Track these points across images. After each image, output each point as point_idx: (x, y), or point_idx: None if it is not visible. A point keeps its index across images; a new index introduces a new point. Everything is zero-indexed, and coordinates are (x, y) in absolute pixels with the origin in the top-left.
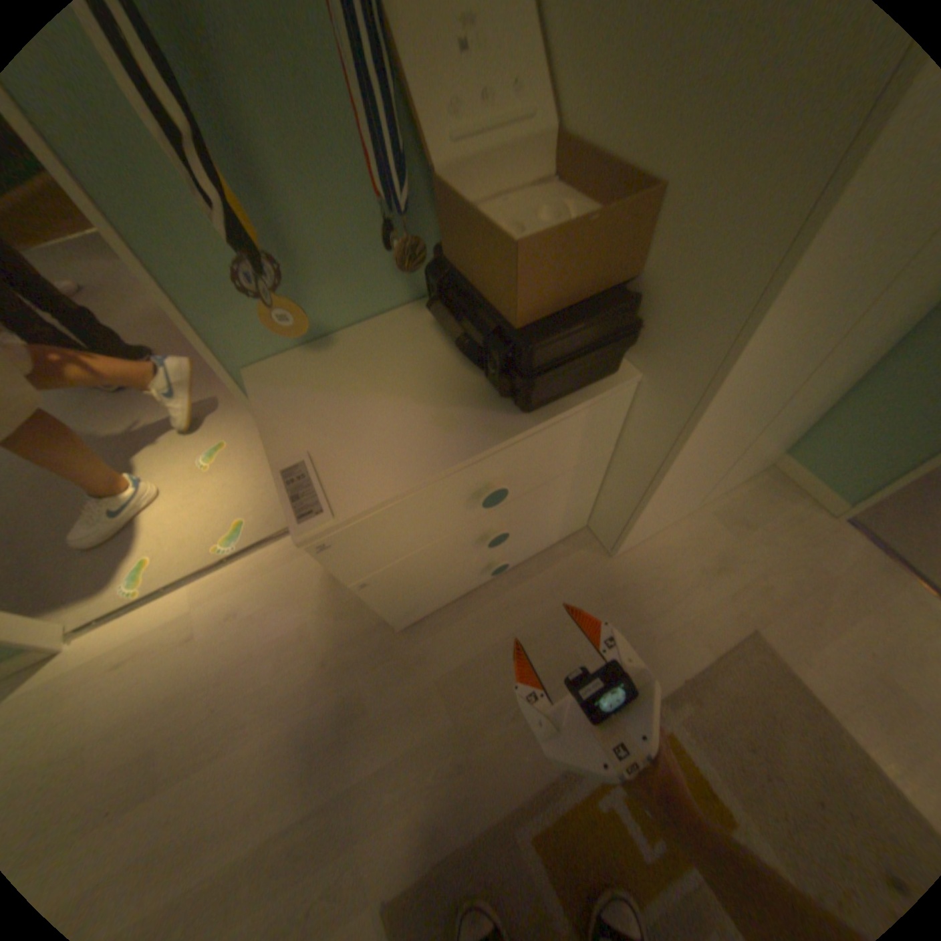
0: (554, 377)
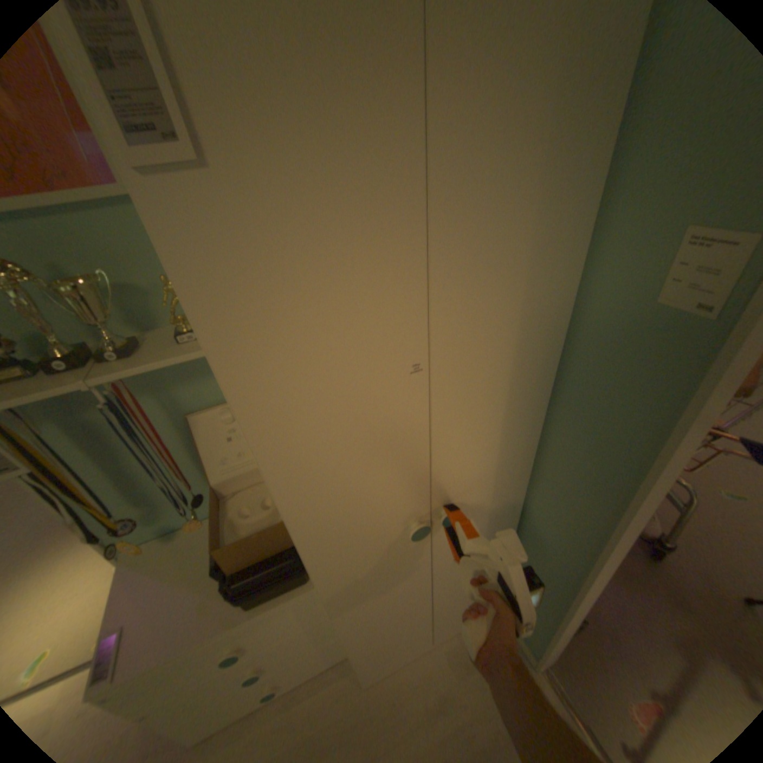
0: (249, 600)
